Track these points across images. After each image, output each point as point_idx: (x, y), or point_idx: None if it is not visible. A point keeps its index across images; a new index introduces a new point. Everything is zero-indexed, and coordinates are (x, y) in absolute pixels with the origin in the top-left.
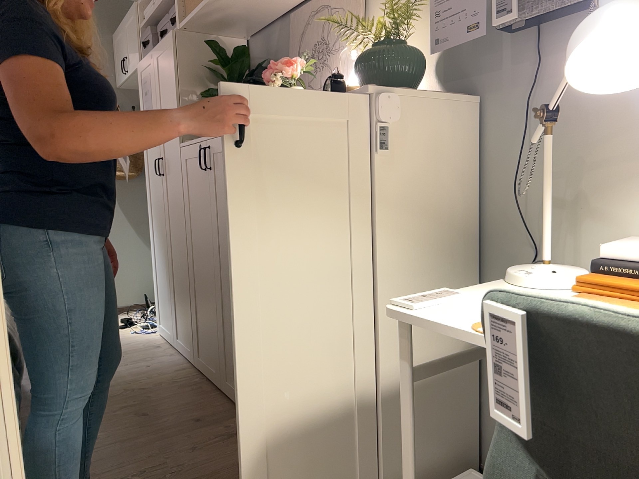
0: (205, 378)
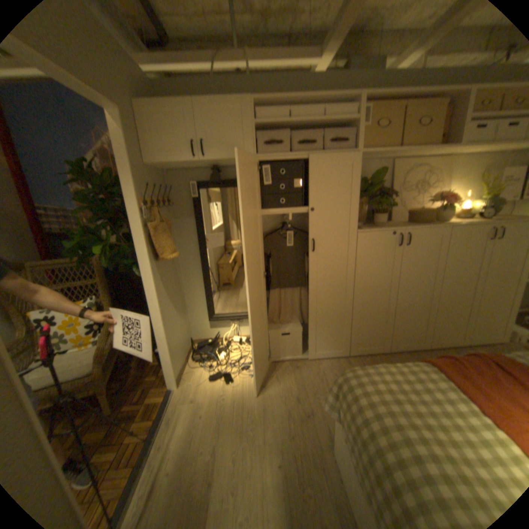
0: (367, 355)
